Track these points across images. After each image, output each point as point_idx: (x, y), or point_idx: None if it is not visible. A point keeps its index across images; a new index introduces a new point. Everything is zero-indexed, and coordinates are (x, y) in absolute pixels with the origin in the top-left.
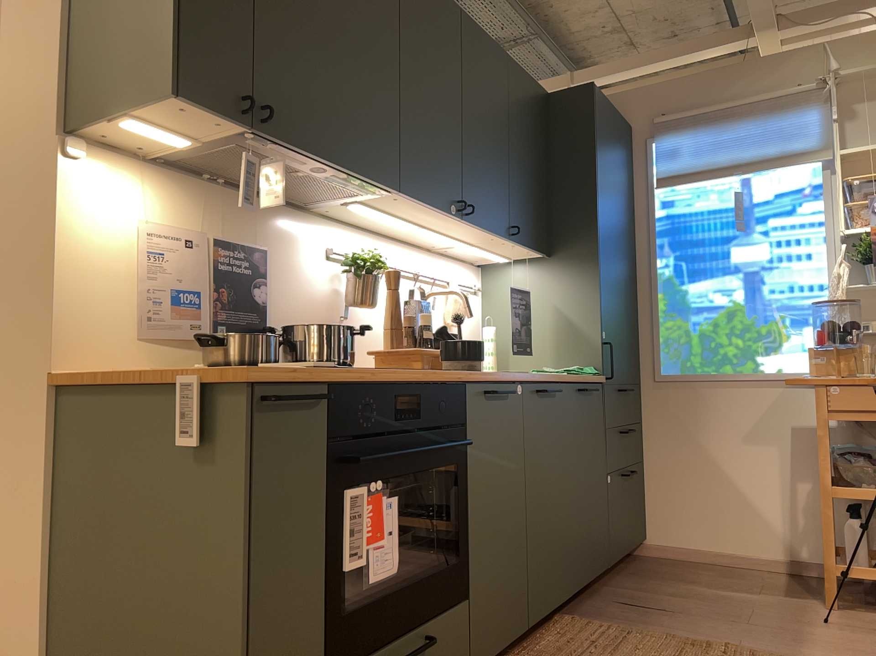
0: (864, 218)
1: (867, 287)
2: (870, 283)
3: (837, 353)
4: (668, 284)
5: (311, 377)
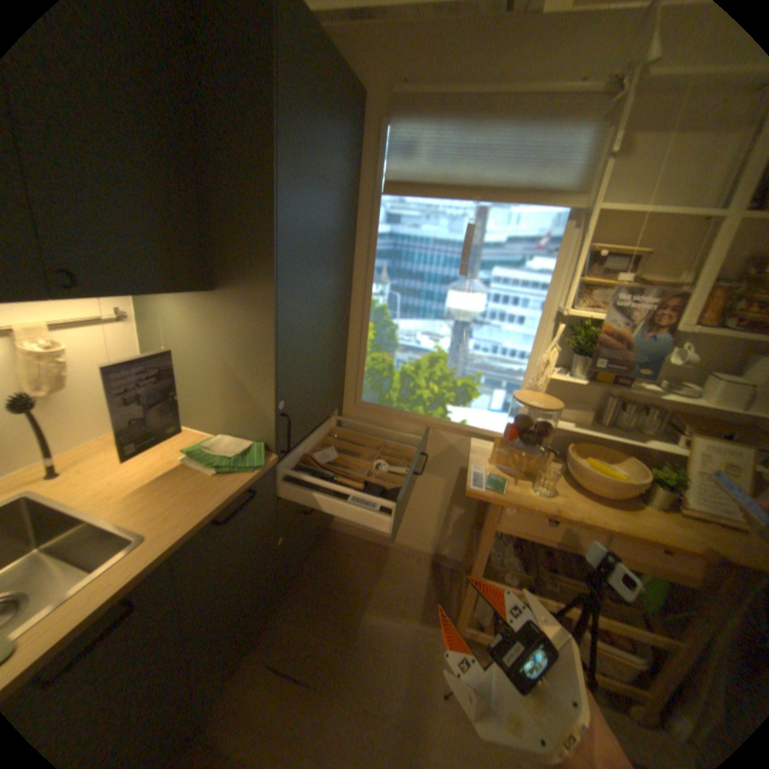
0: (597, 300)
1: (570, 376)
2: (574, 373)
3: (523, 455)
4: (380, 315)
5: None
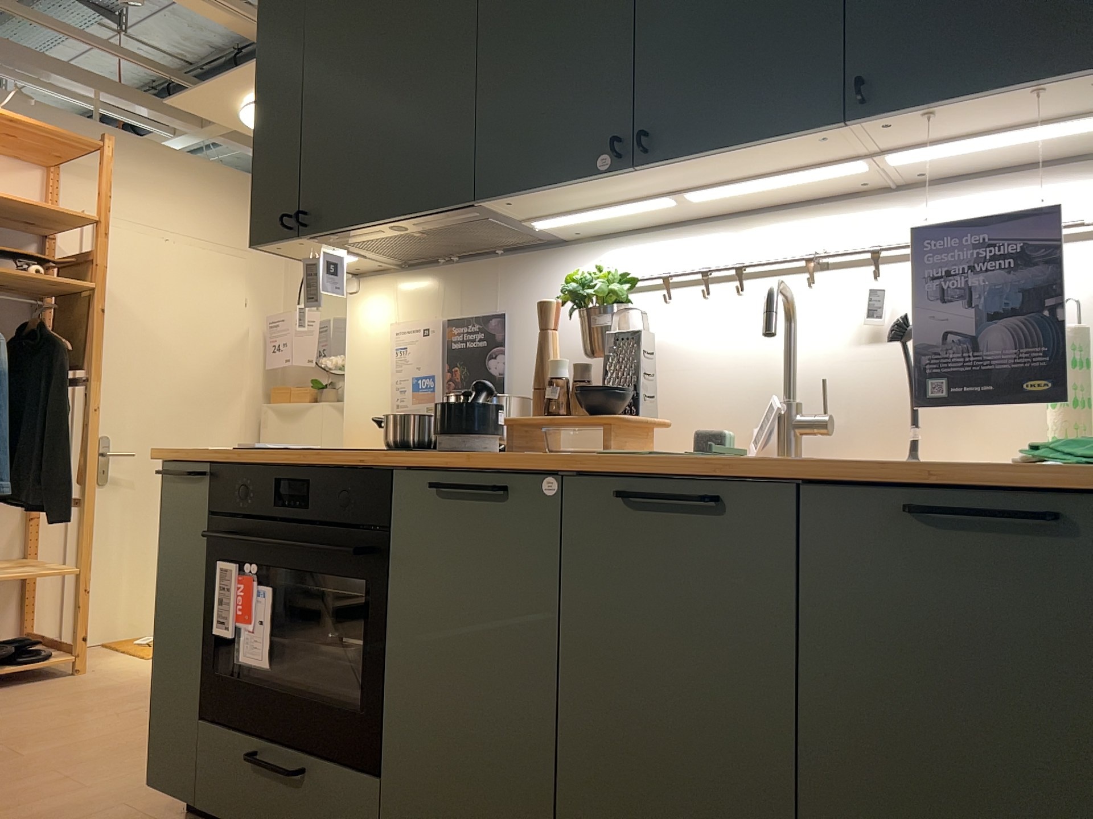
0: None
1: None
2: None
3: None
4: None
5: (192, 456)
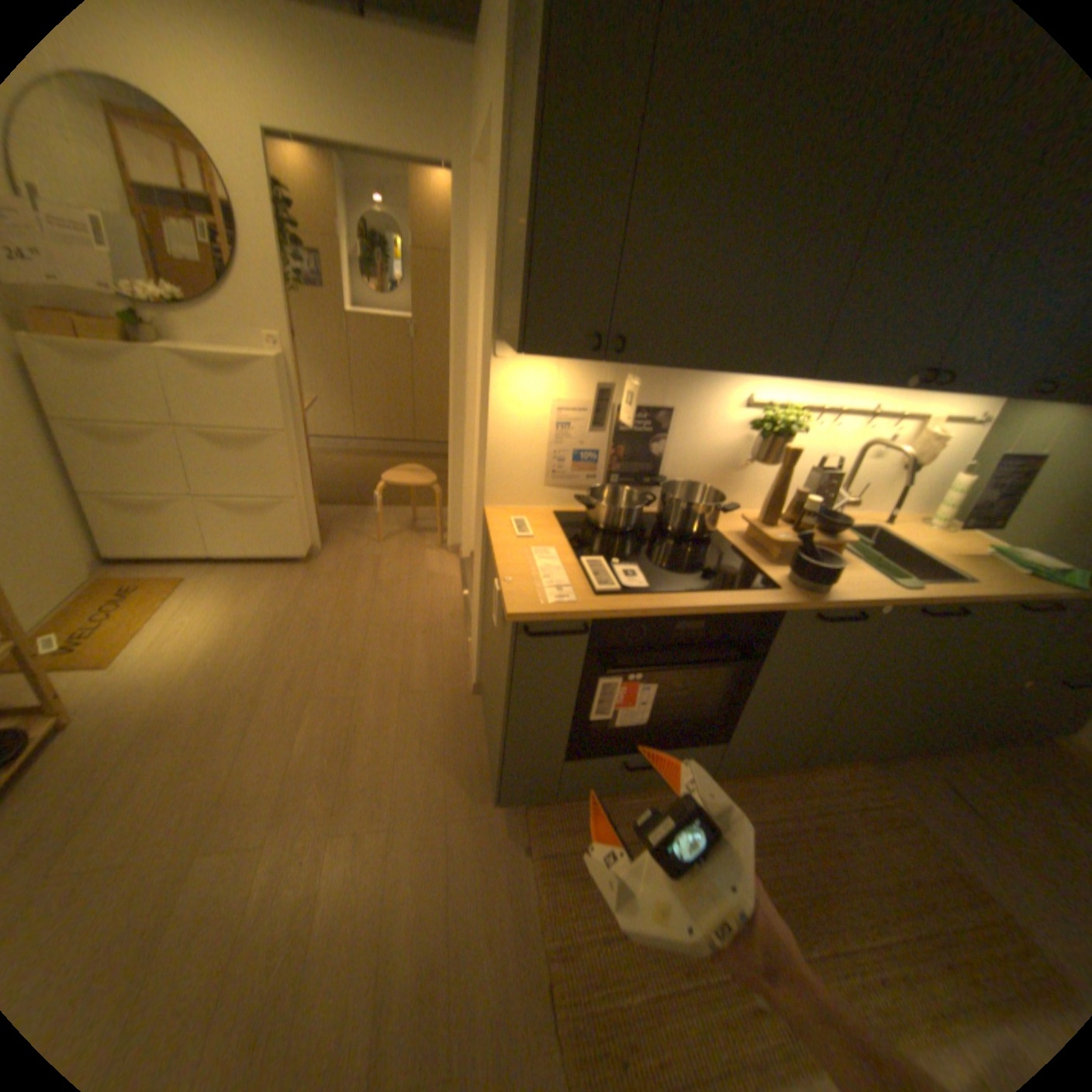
0: None
1: None
2: None
3: None
4: None
5: (574, 616)
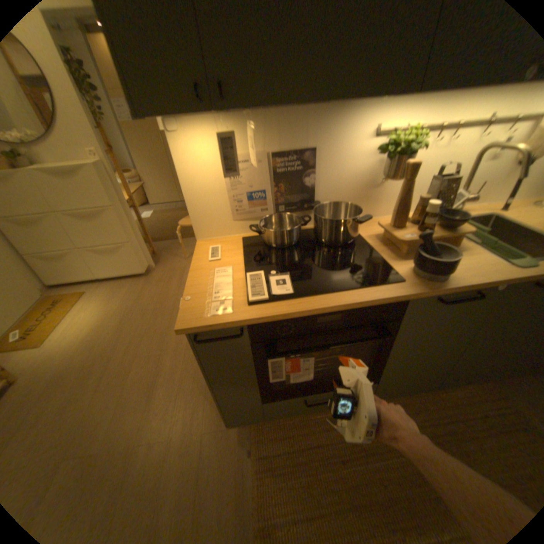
0: None
1: None
2: None
3: None
4: None
5: (229, 325)
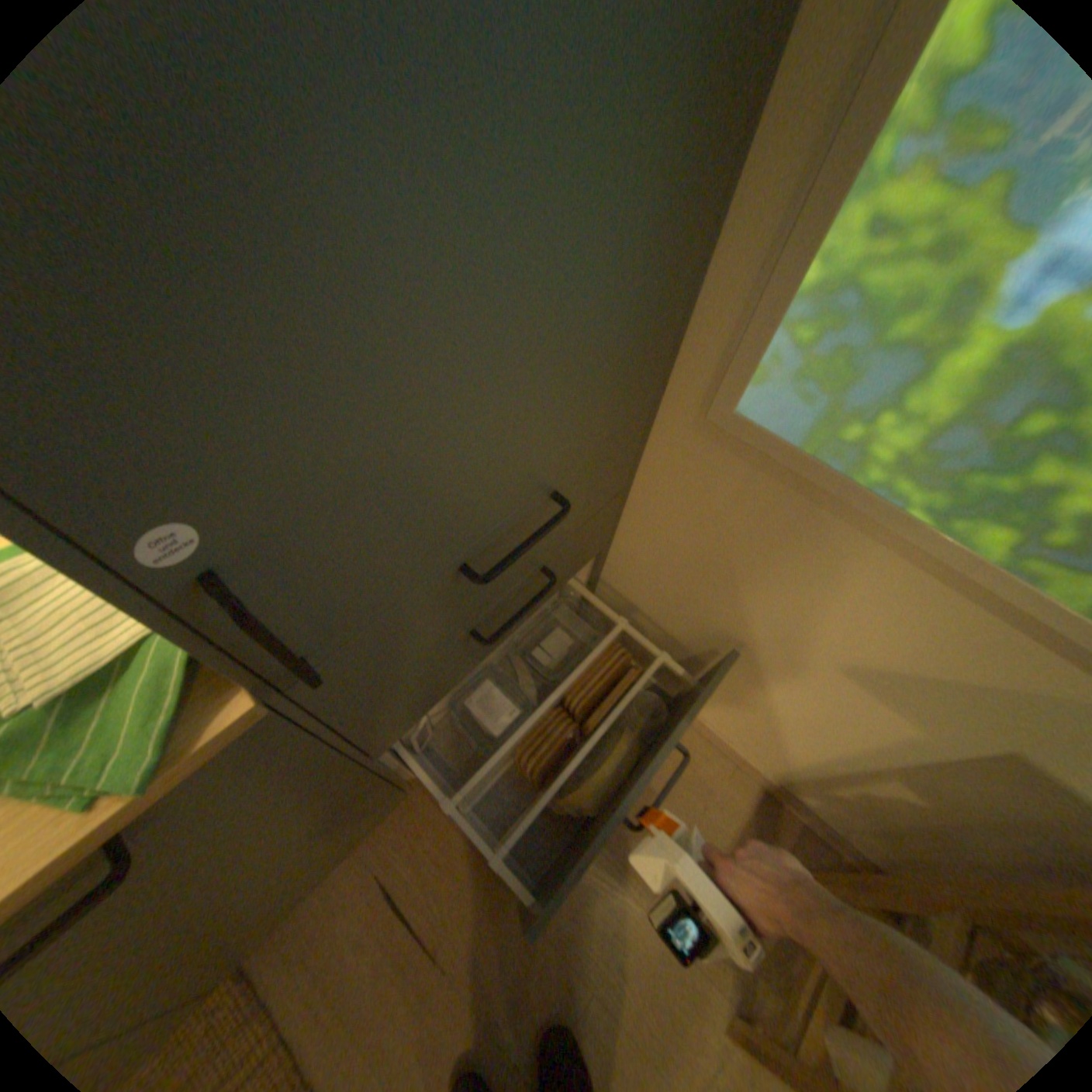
0: None
1: None
2: None
3: None
4: None
5: None
